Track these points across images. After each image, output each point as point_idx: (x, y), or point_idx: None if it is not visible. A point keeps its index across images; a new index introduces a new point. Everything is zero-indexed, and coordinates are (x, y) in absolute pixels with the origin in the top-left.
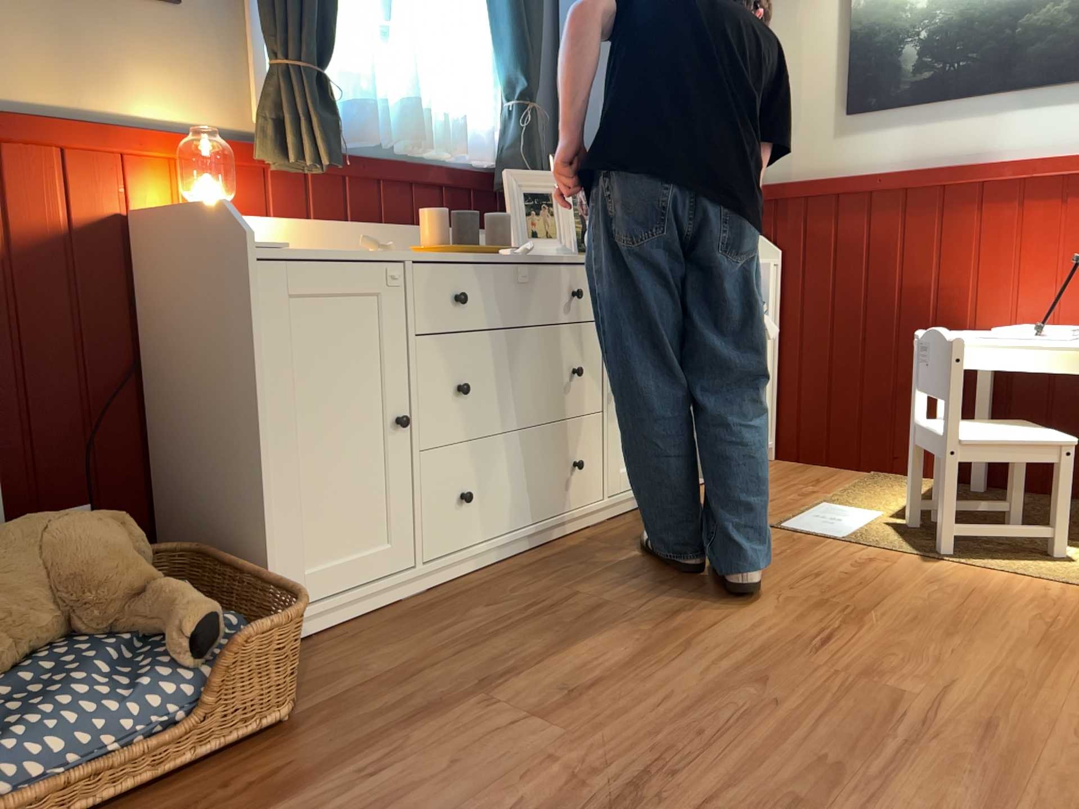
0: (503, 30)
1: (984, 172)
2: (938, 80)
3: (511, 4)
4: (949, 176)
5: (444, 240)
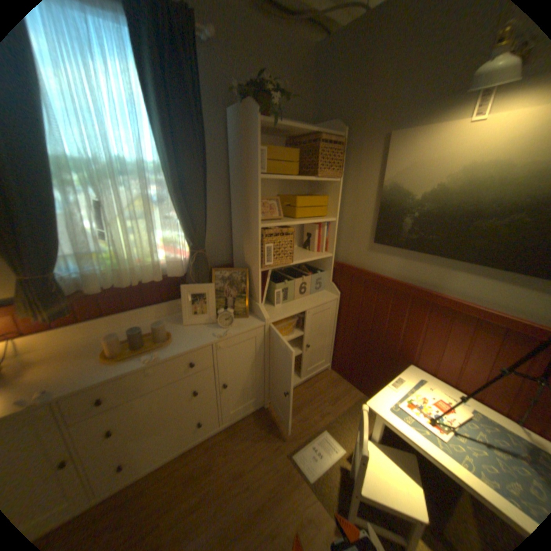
0: (179, 219)
1: (436, 299)
2: (421, 241)
3: (177, 209)
4: (417, 293)
5: (115, 352)
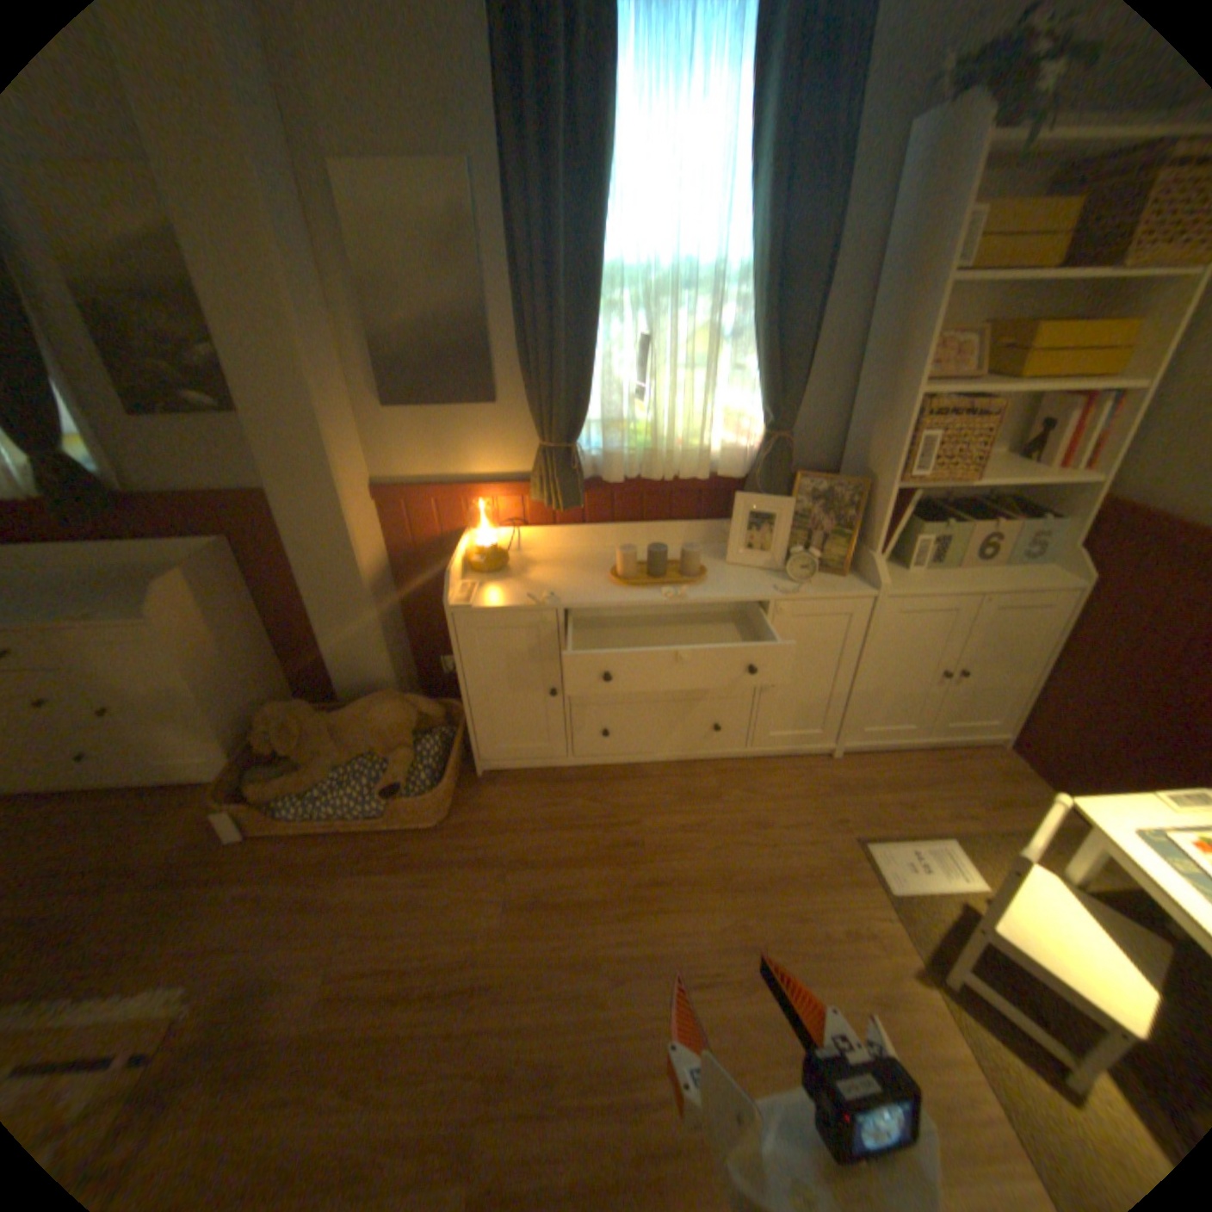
0: (761, 369)
1: None
2: None
3: (763, 350)
4: None
5: (629, 572)
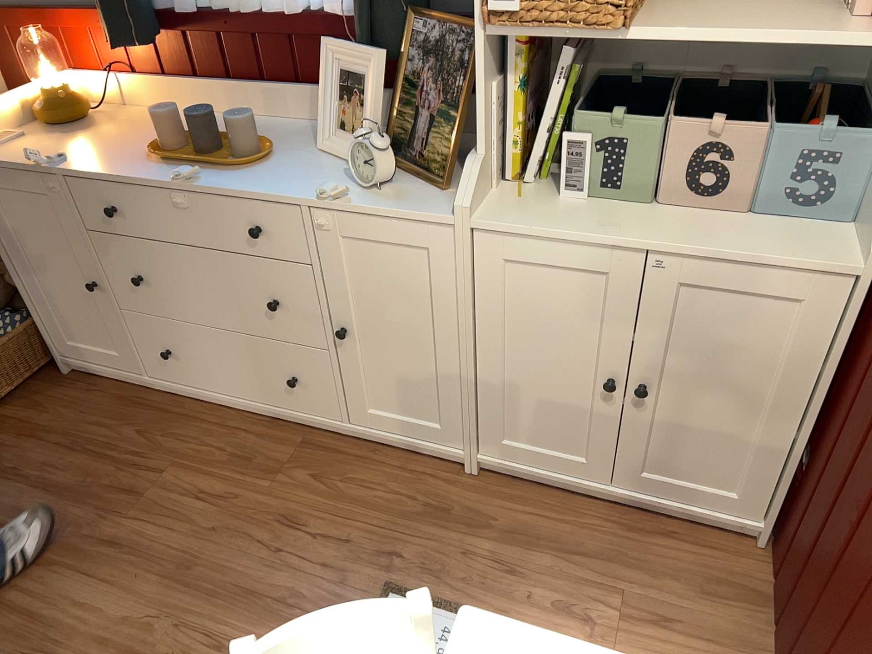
0: None
1: None
2: None
3: None
4: None
5: (173, 143)
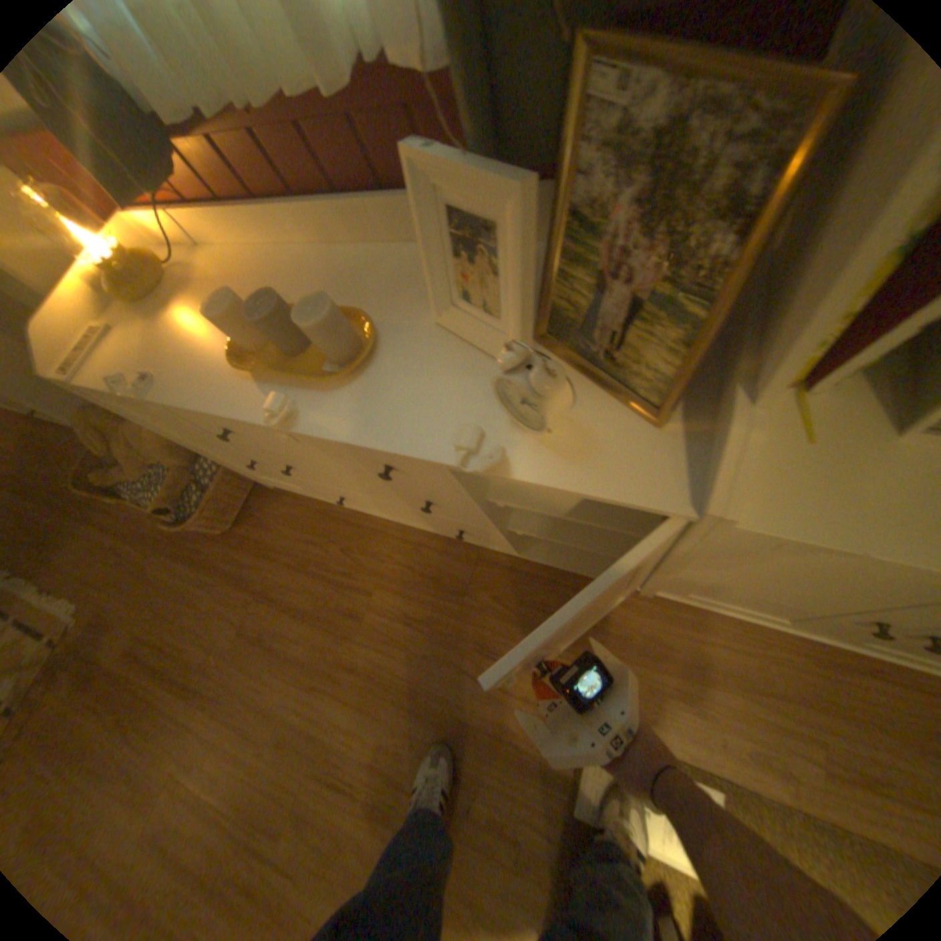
0: None
1: None
2: None
3: None
4: None
5: (242, 342)
